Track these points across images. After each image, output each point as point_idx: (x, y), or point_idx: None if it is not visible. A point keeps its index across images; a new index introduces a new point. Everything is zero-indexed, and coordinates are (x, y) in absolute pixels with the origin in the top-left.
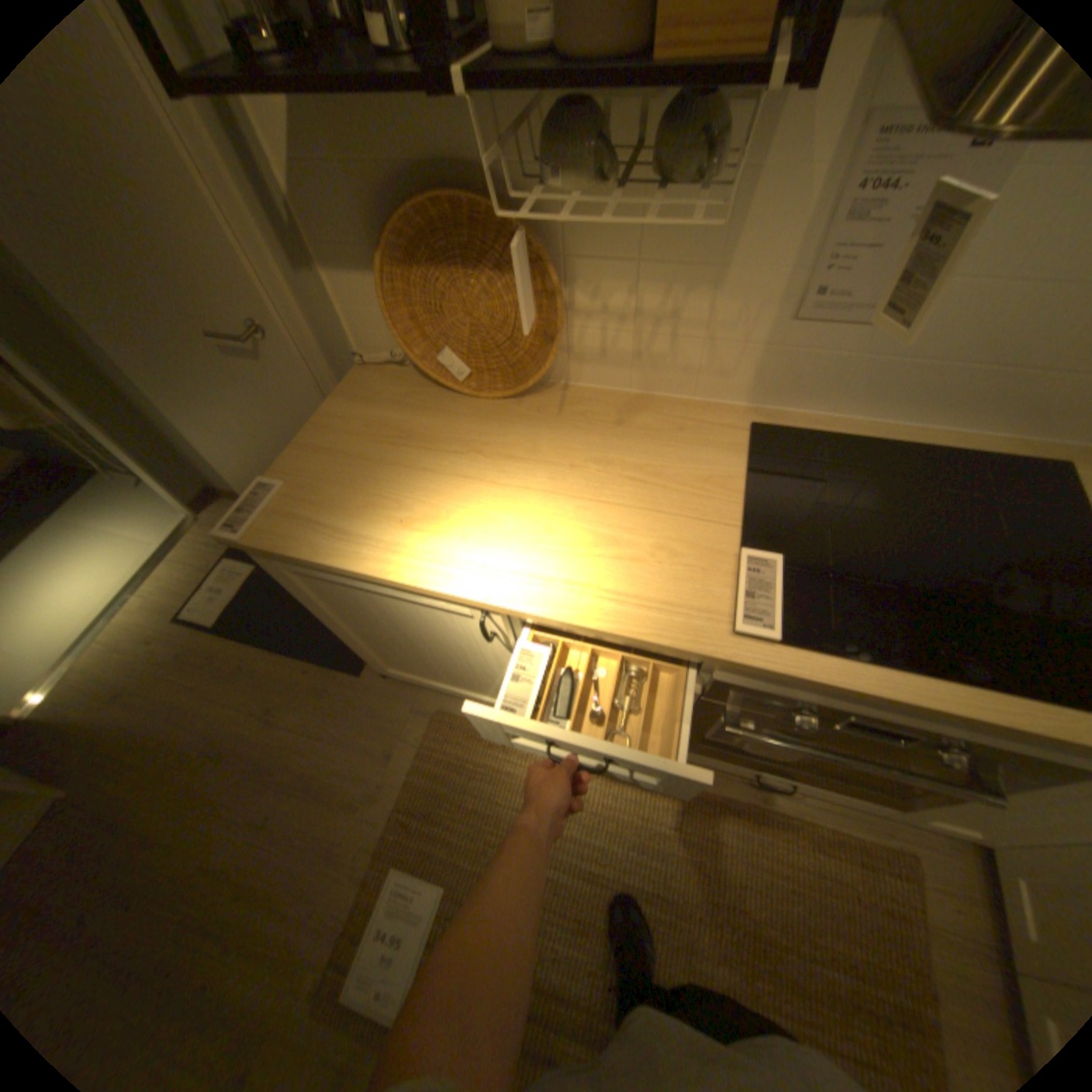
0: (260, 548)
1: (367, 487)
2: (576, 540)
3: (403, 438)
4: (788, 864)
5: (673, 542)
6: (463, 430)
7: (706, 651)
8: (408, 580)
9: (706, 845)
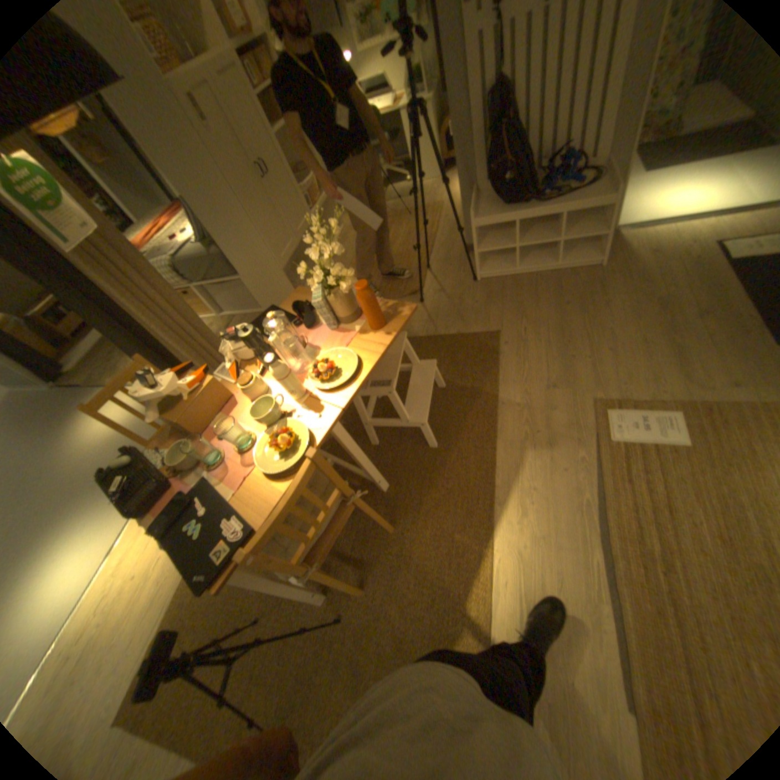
0: None
1: None
2: None
3: None
4: None
5: None
6: None
7: None
8: None
9: None
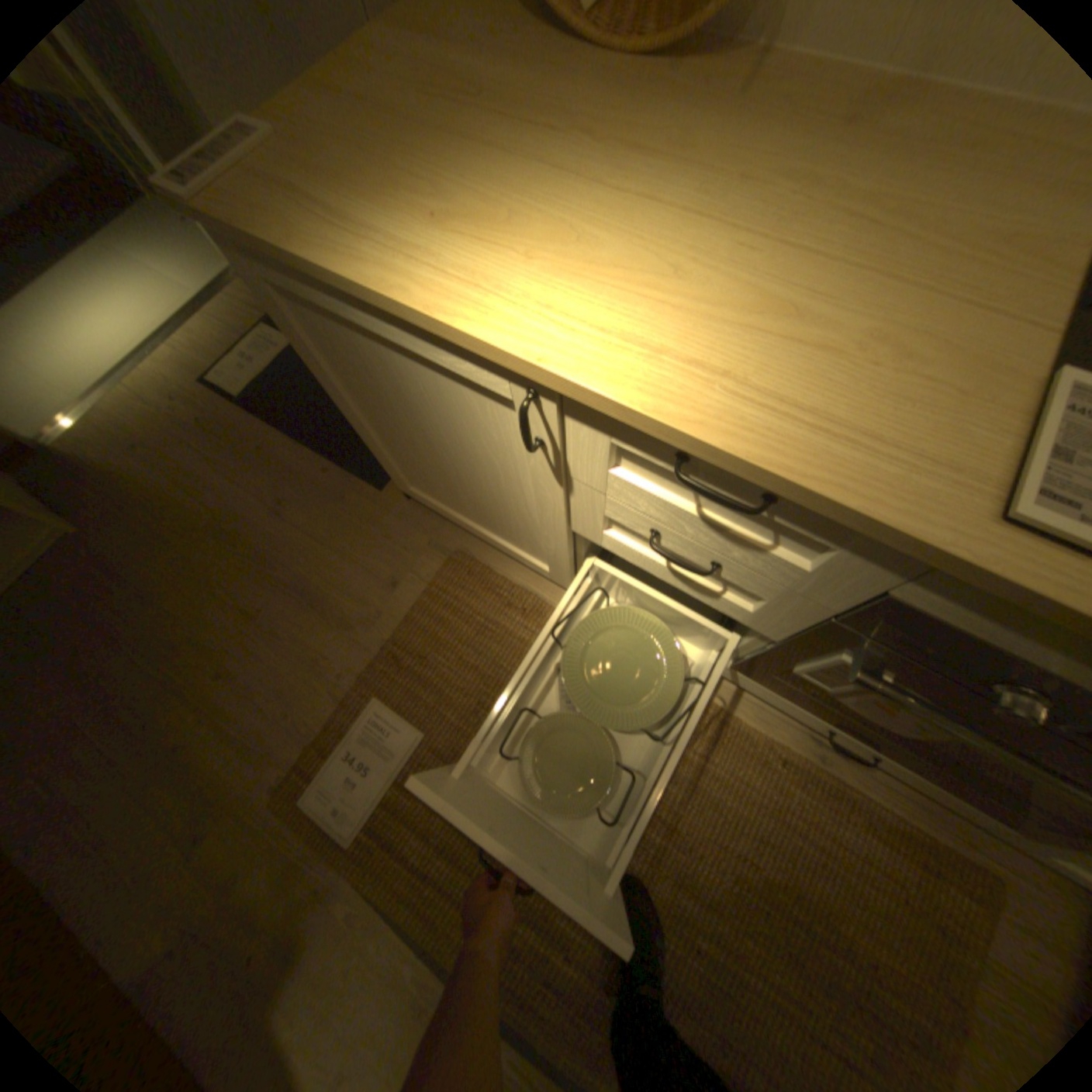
0: (213, 213)
1: (393, 151)
2: (726, 291)
3: (469, 89)
4: (830, 835)
5: (916, 329)
6: (570, 90)
7: (939, 534)
8: (420, 300)
9: (734, 783)
